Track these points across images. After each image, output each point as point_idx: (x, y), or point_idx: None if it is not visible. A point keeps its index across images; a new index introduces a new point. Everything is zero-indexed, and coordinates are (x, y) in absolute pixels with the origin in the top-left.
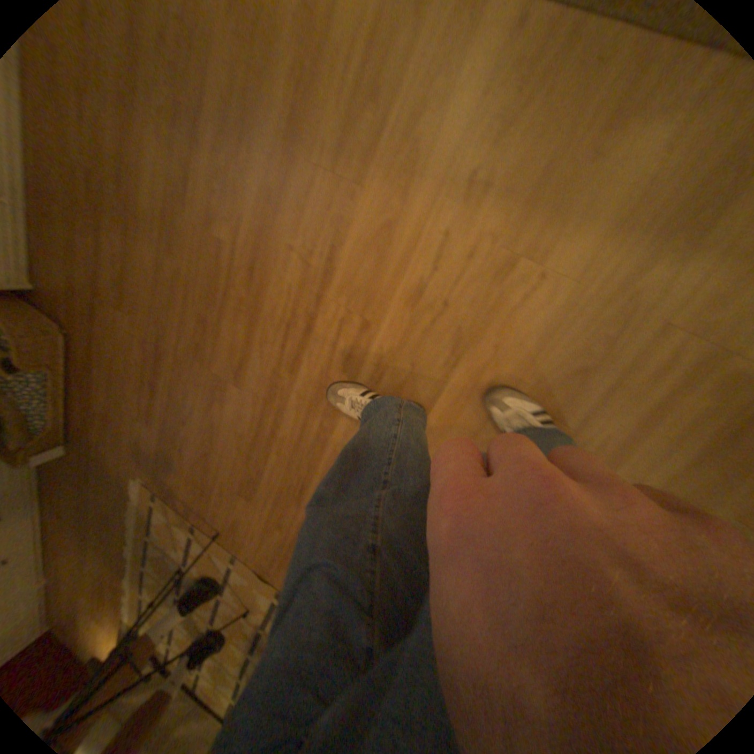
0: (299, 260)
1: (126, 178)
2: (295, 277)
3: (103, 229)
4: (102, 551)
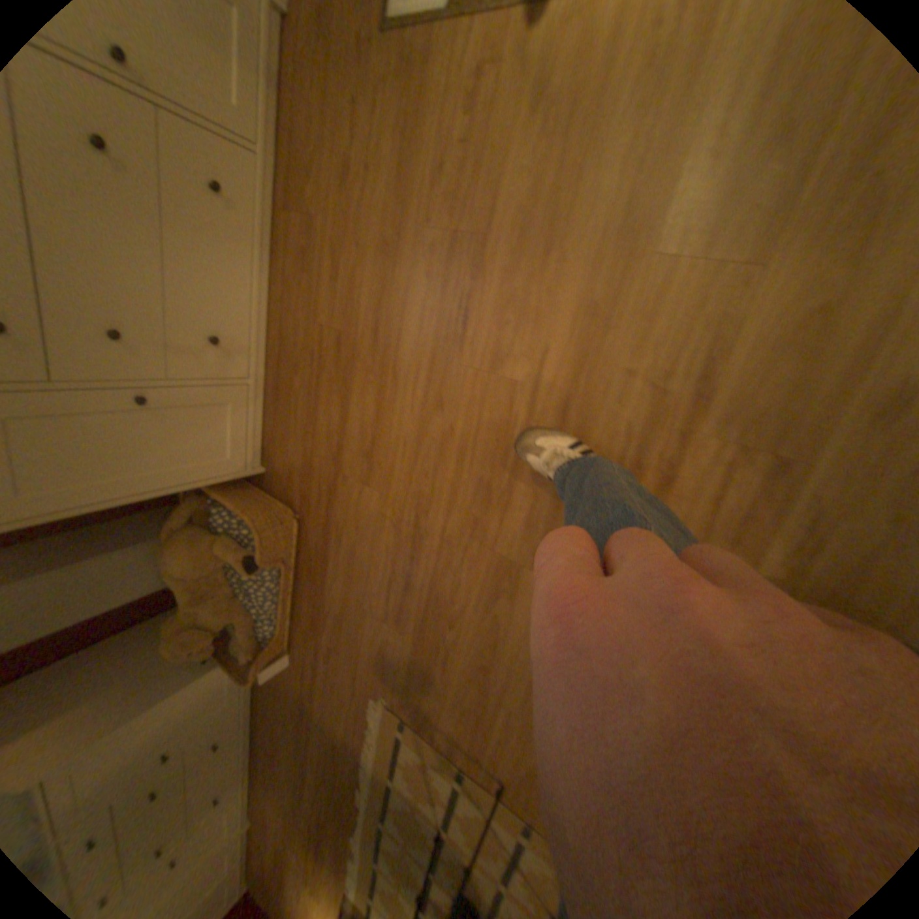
0: (646, 386)
1: (384, 330)
2: (638, 410)
3: (352, 392)
4: (325, 792)
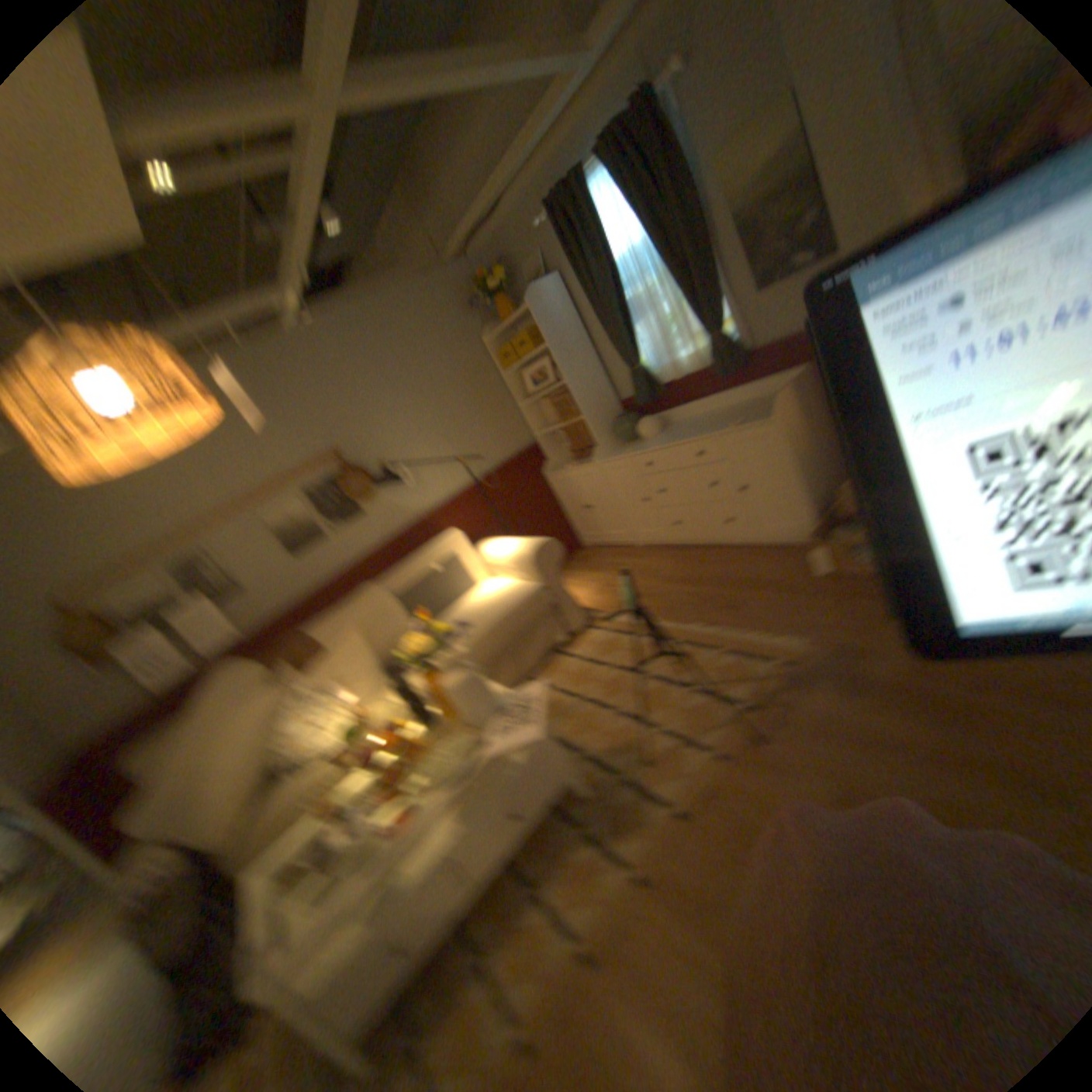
0: None
1: None
2: None
3: None
4: (687, 605)
